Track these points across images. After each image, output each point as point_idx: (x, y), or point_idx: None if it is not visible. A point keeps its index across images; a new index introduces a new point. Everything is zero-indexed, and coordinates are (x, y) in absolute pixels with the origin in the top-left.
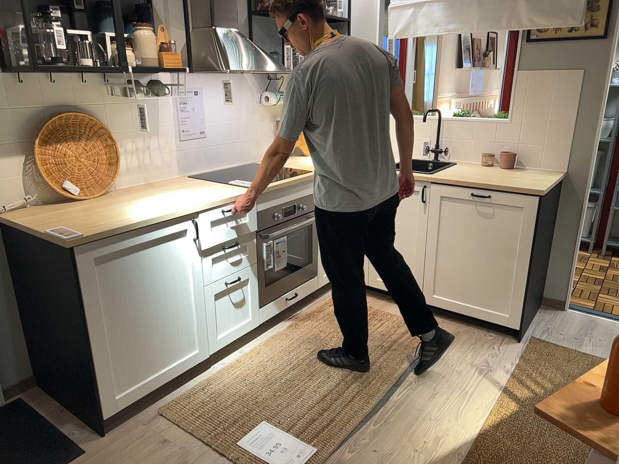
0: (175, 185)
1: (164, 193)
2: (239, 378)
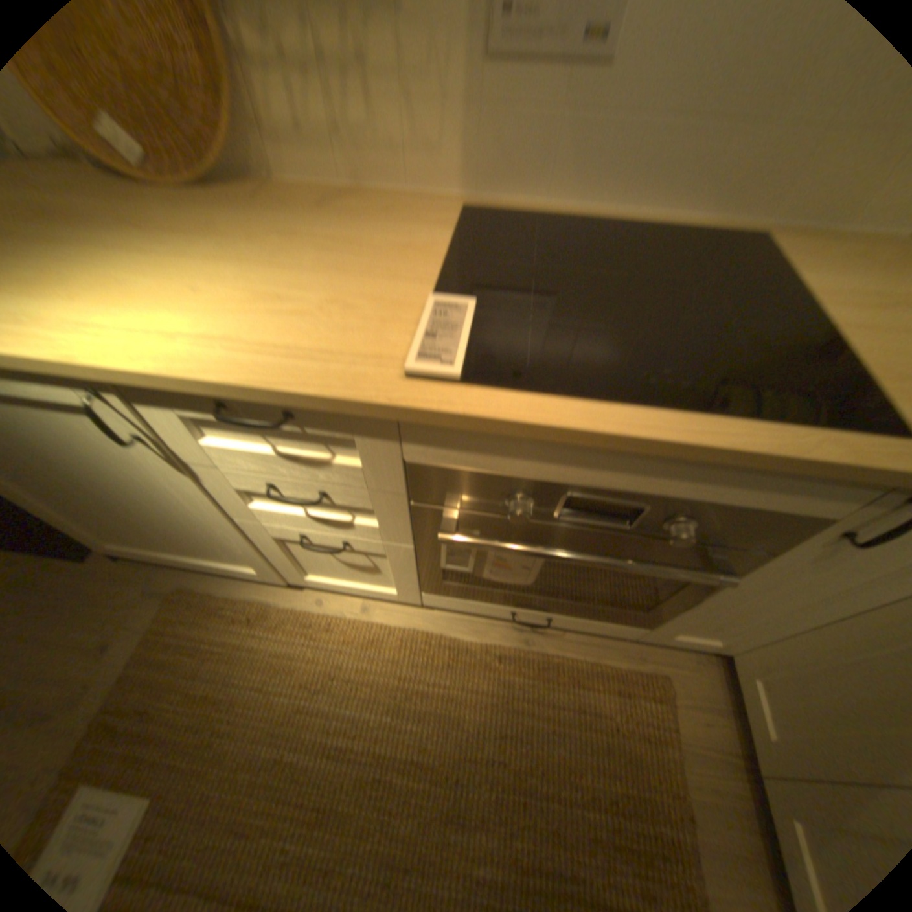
0: (356, 216)
1: (254, 231)
2: (272, 657)
